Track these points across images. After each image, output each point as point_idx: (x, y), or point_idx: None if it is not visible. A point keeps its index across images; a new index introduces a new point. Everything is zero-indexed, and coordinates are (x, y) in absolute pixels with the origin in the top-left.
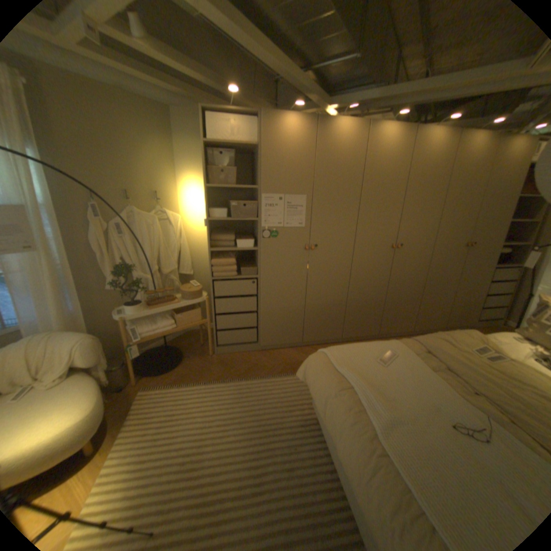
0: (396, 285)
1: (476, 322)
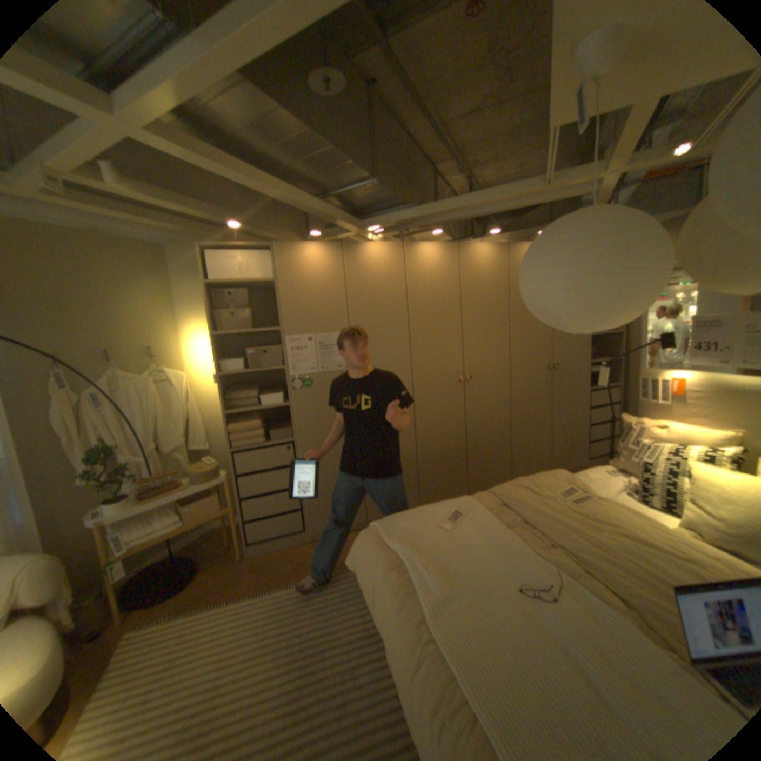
0: (476, 427)
1: (586, 460)
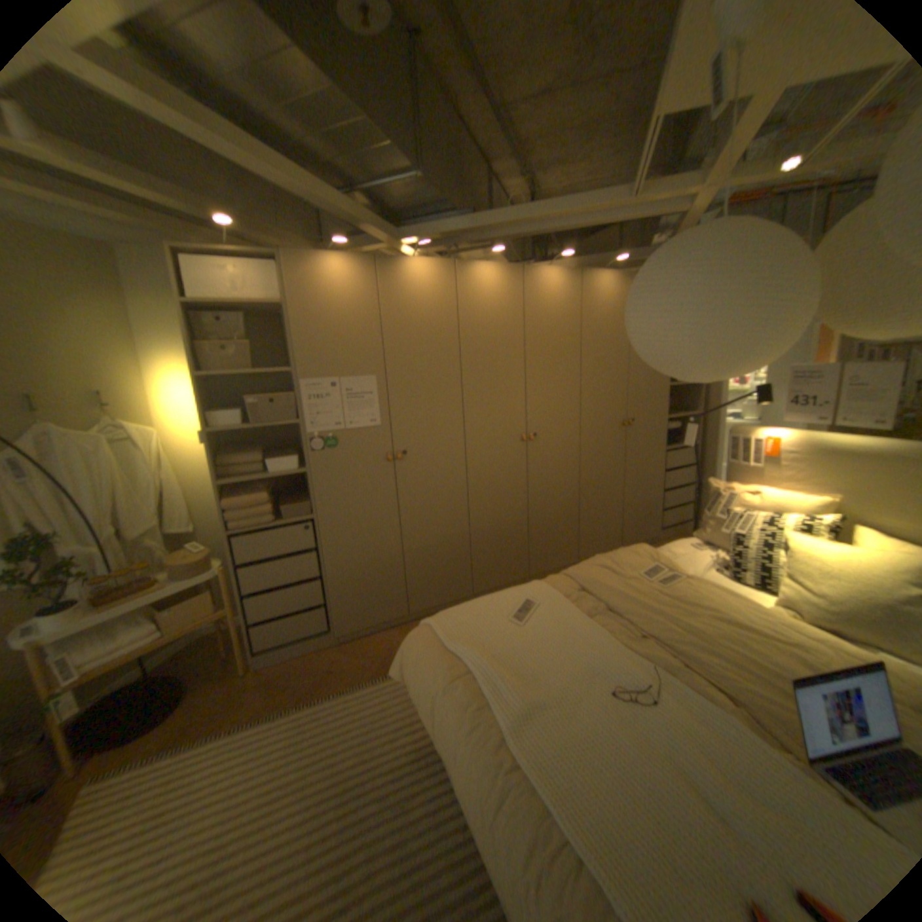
0: (539, 496)
1: (659, 531)
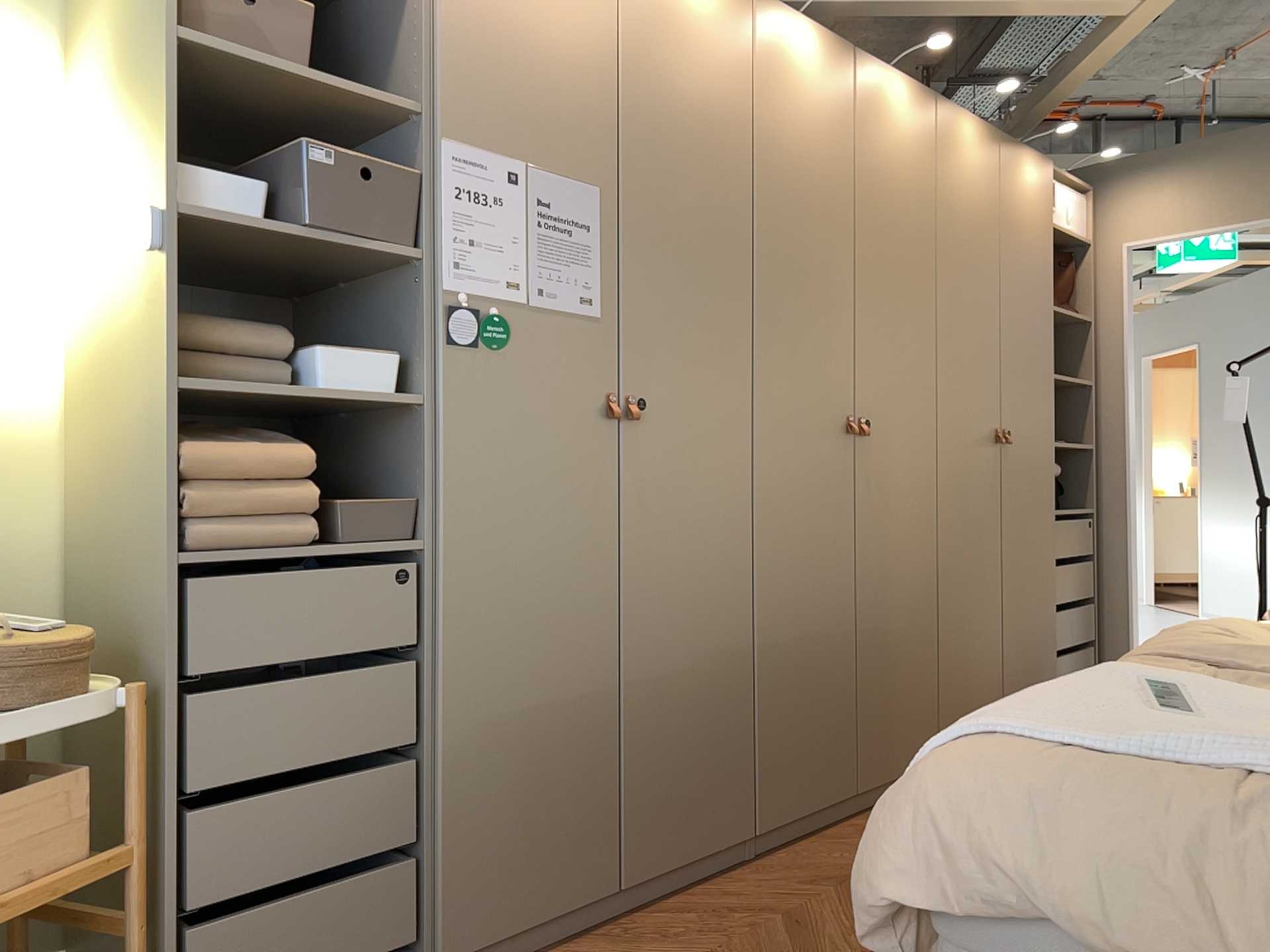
0: (868, 575)
1: None
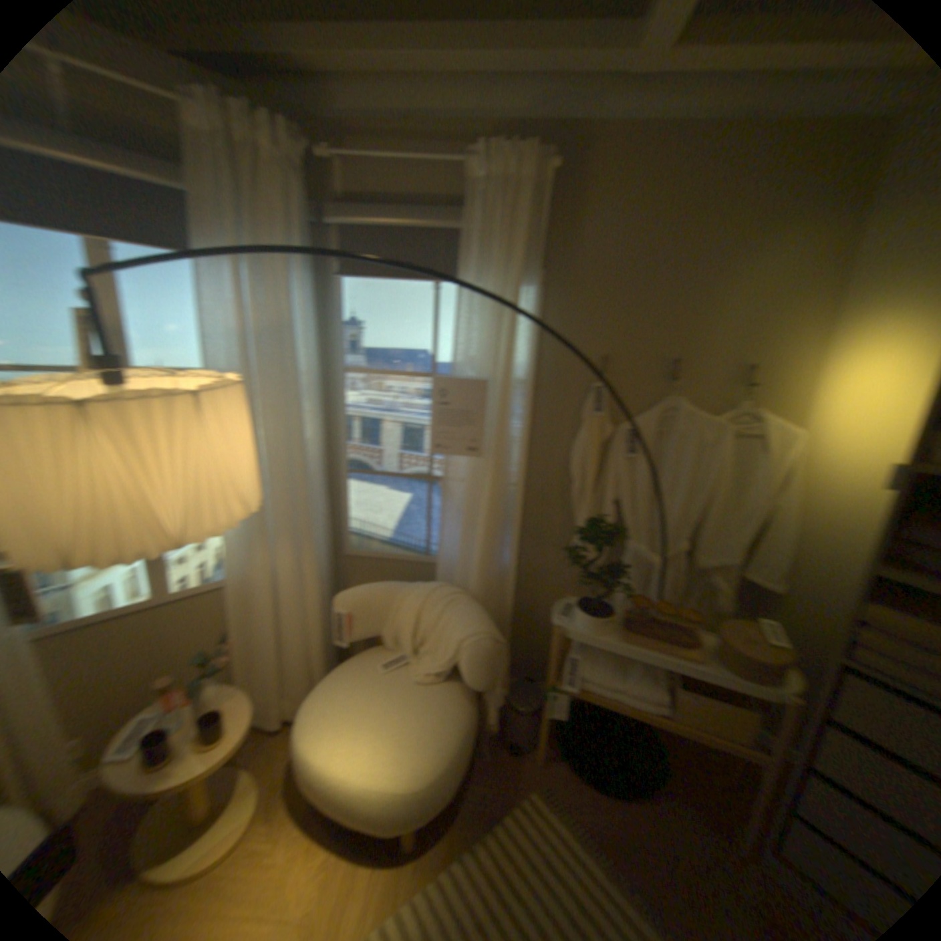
0: None
1: None
